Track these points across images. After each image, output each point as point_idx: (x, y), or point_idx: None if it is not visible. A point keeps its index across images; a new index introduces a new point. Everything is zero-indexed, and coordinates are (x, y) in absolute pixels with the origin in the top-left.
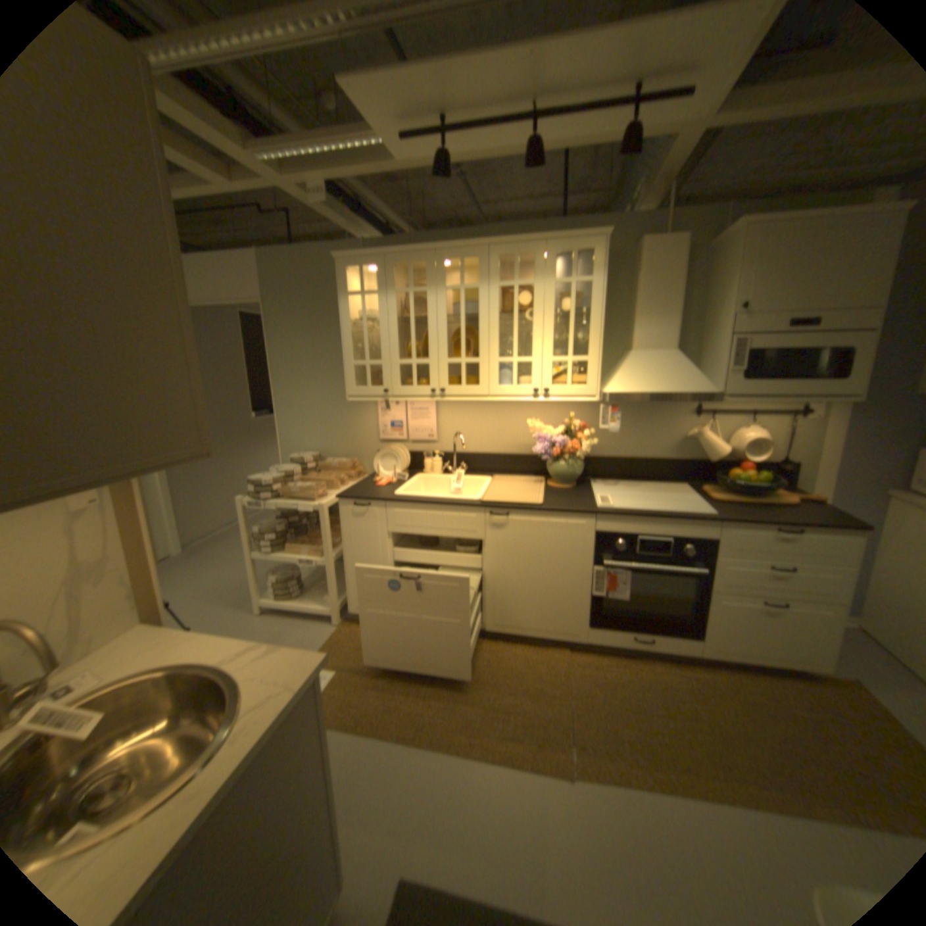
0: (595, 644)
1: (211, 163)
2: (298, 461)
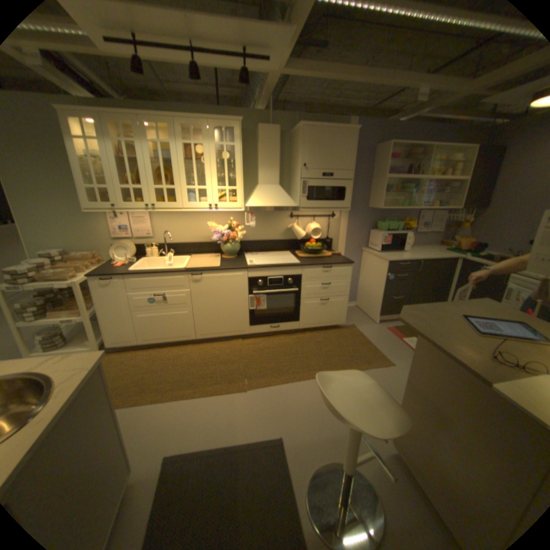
0: (253, 333)
1: None
2: (46, 256)
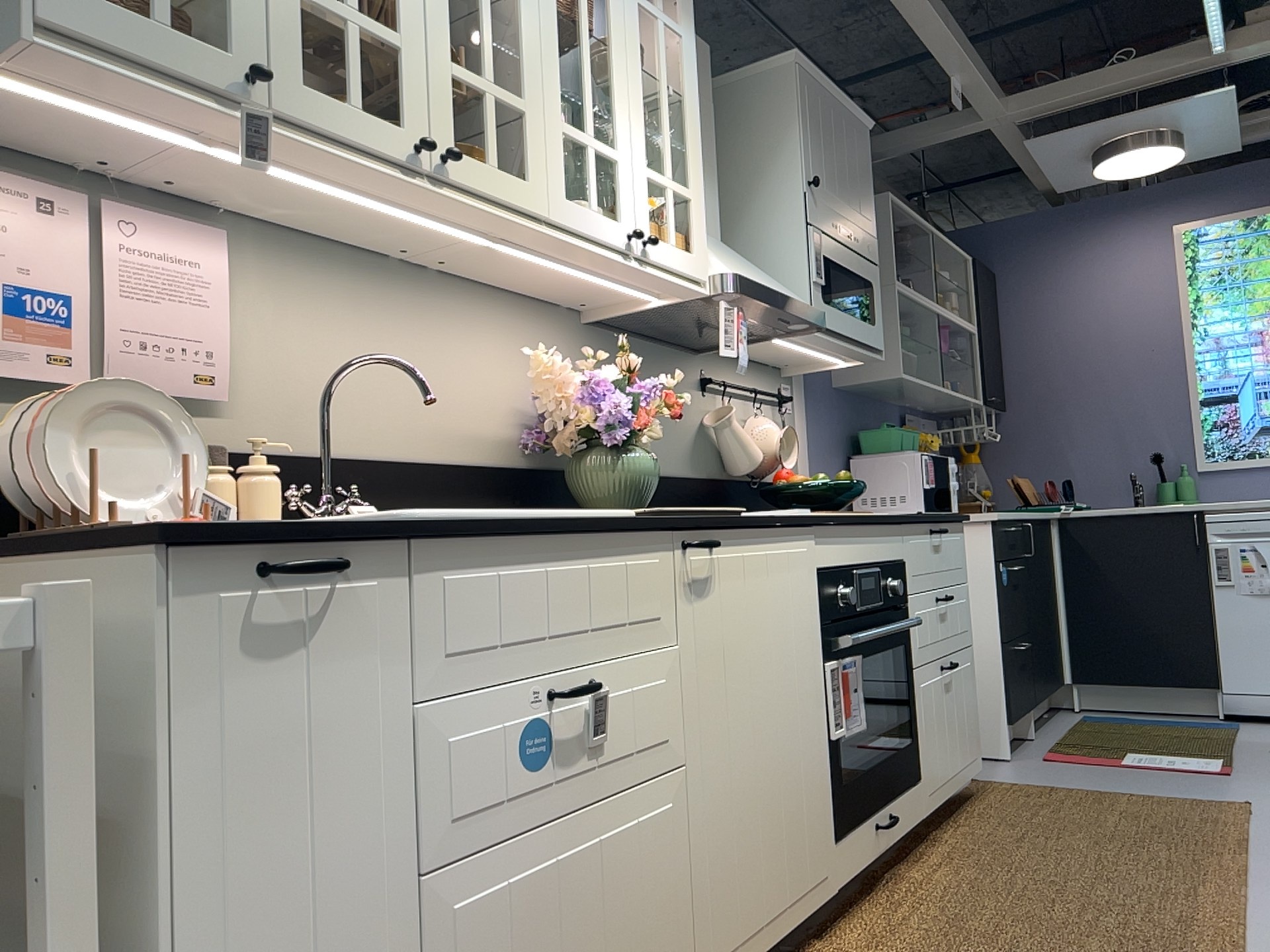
0: (843, 884)
1: None
2: None
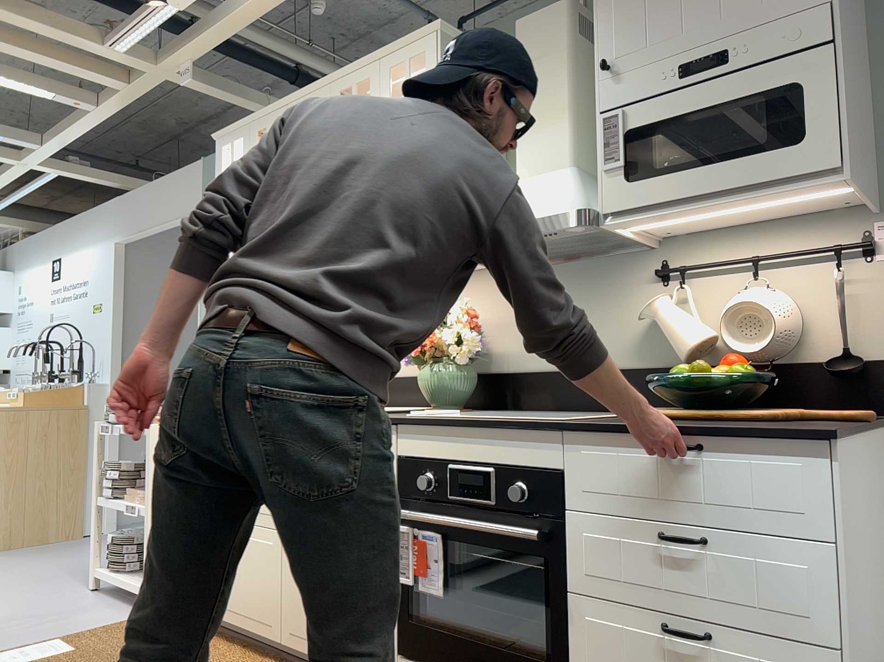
0: None
1: (108, 72)
2: None
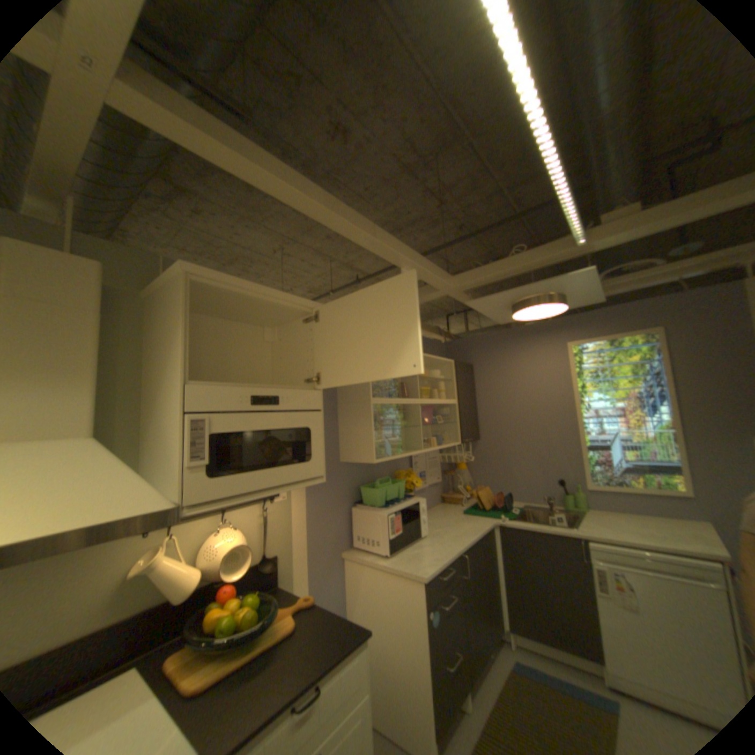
0: None
1: None
2: None
